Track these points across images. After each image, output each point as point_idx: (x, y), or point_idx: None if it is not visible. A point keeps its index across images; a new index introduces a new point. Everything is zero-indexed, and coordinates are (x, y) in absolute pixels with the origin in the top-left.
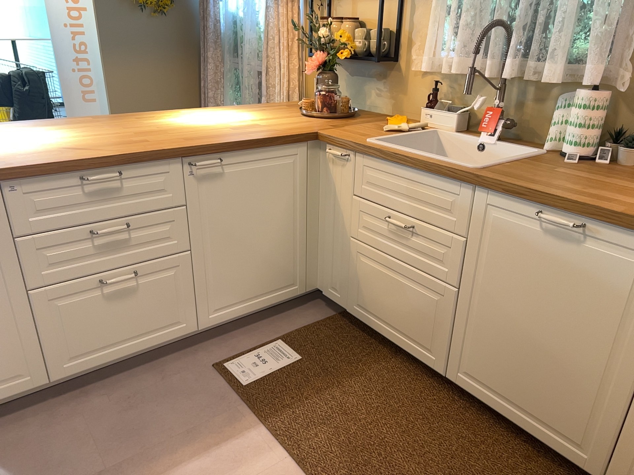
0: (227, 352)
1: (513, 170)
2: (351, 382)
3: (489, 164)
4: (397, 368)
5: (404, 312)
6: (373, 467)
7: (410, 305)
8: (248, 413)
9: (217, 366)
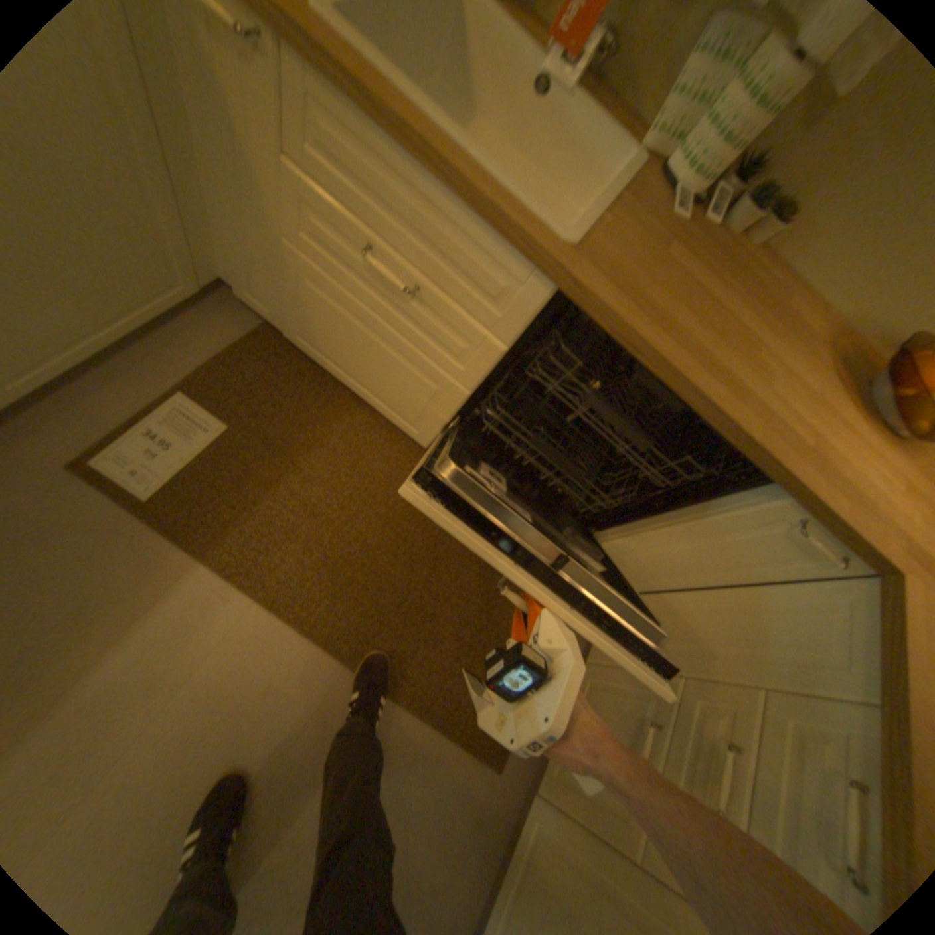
0: (85, 434)
1: (625, 252)
2: (311, 461)
3: (590, 222)
4: (365, 426)
5: (382, 381)
6: (357, 585)
7: (392, 378)
8: (170, 551)
9: (76, 472)
